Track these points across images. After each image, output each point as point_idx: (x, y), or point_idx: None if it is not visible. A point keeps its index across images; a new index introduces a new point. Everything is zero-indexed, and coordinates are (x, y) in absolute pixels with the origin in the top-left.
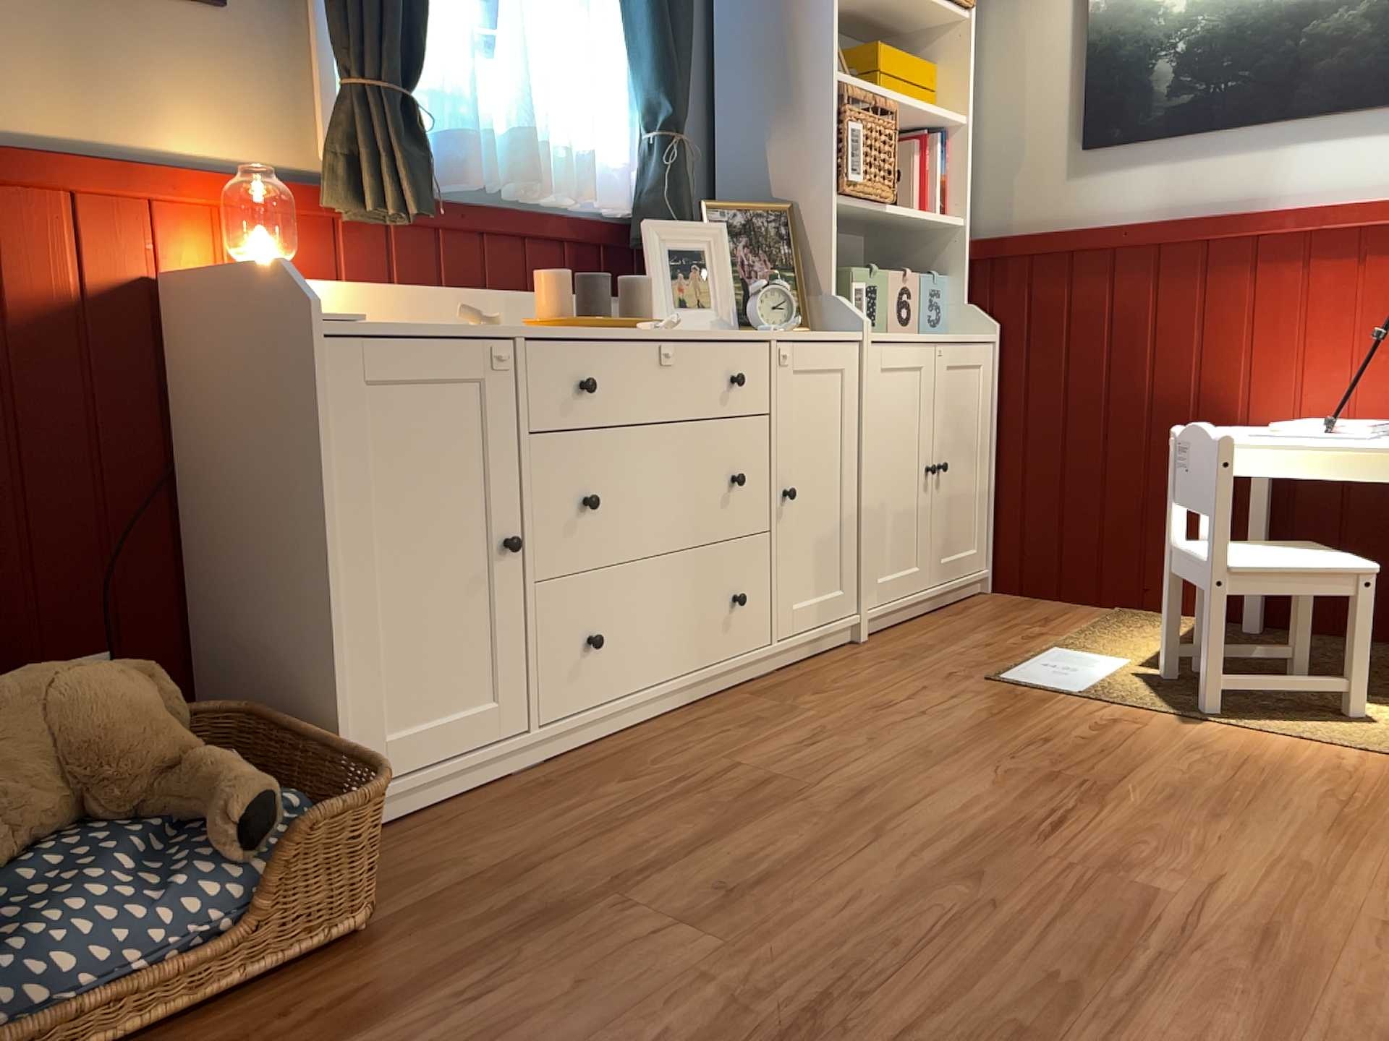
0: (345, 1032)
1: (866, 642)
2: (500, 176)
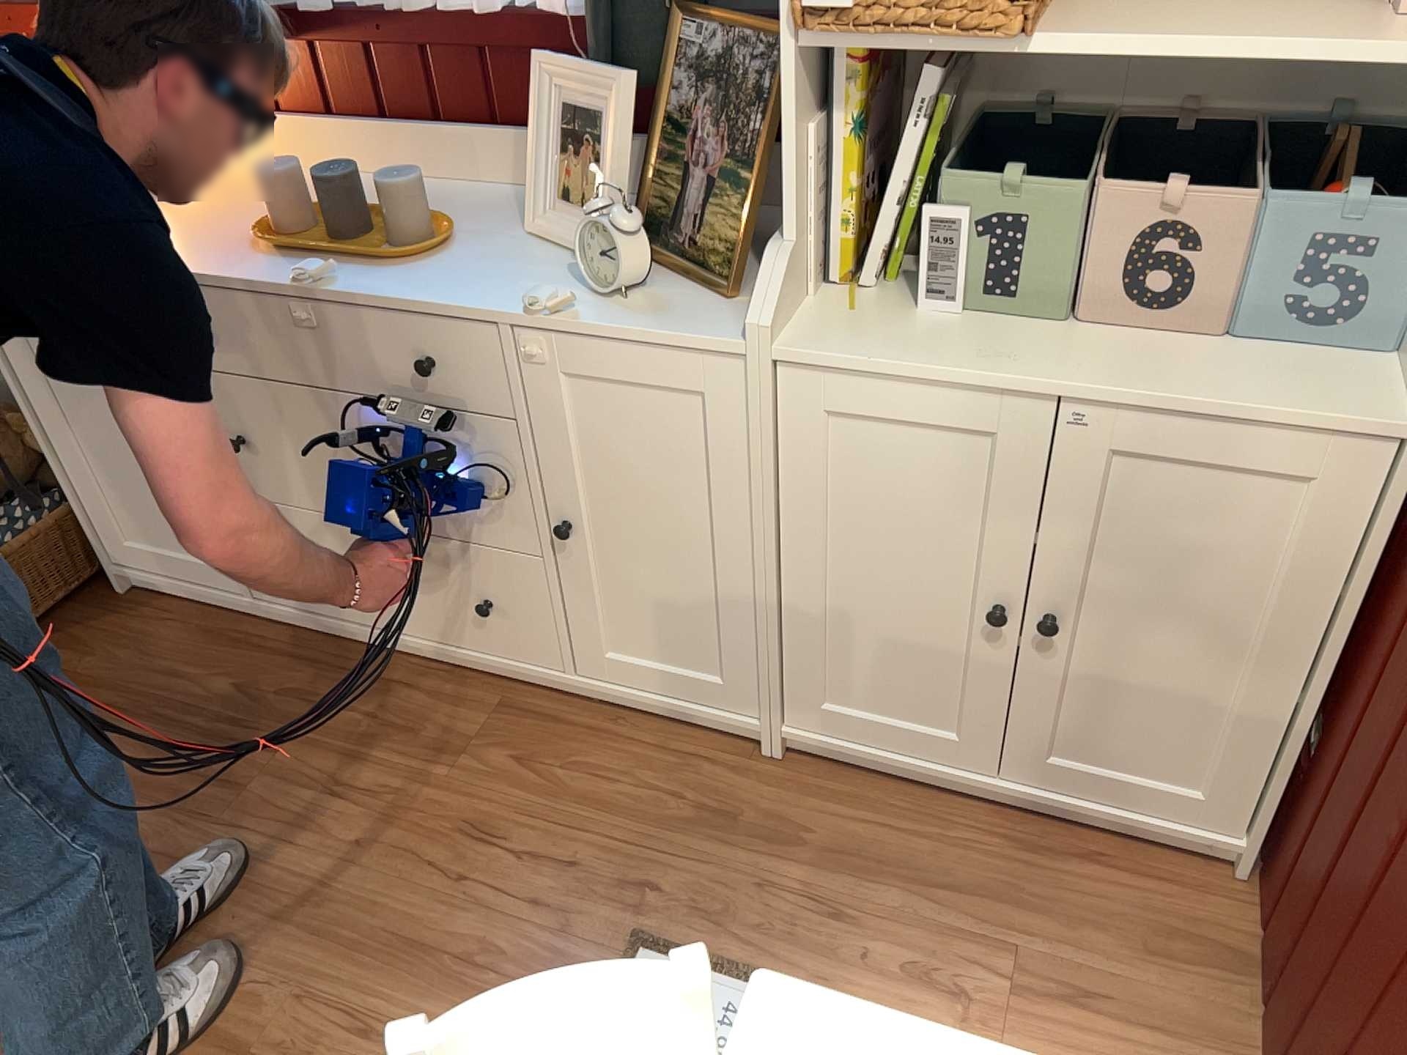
0: None
1: (776, 755)
2: None
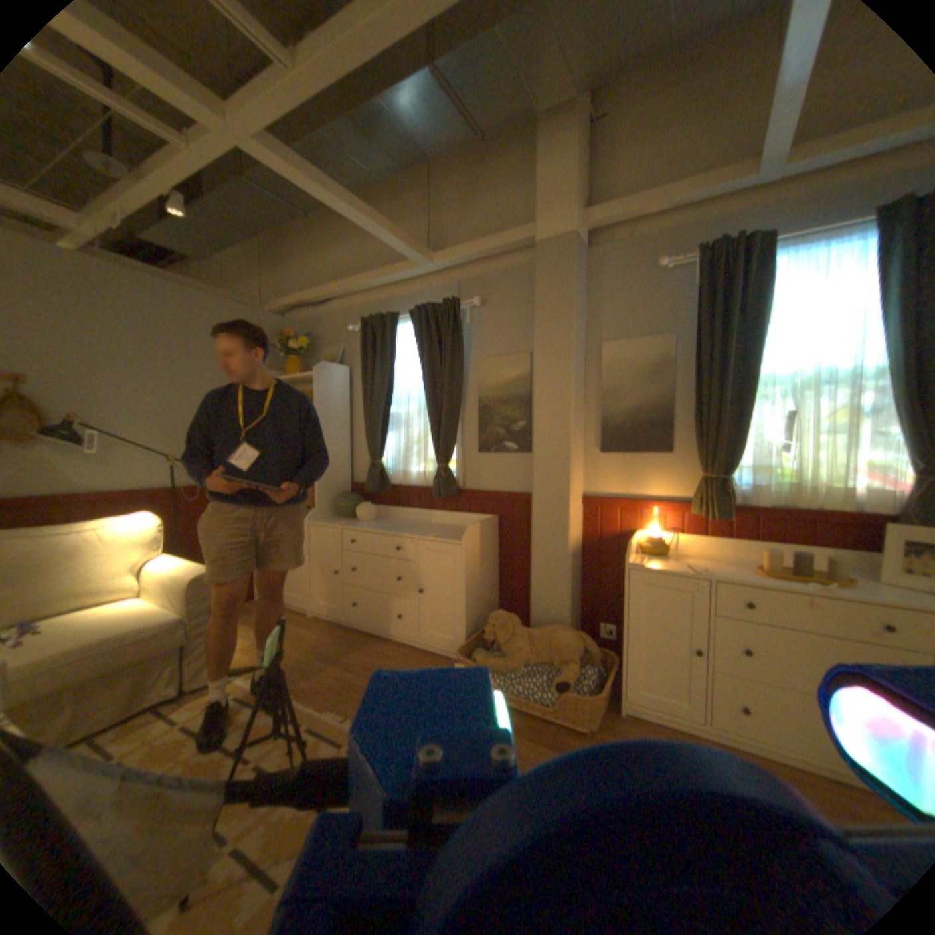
0: (552, 749)
1: None
2: (790, 499)
